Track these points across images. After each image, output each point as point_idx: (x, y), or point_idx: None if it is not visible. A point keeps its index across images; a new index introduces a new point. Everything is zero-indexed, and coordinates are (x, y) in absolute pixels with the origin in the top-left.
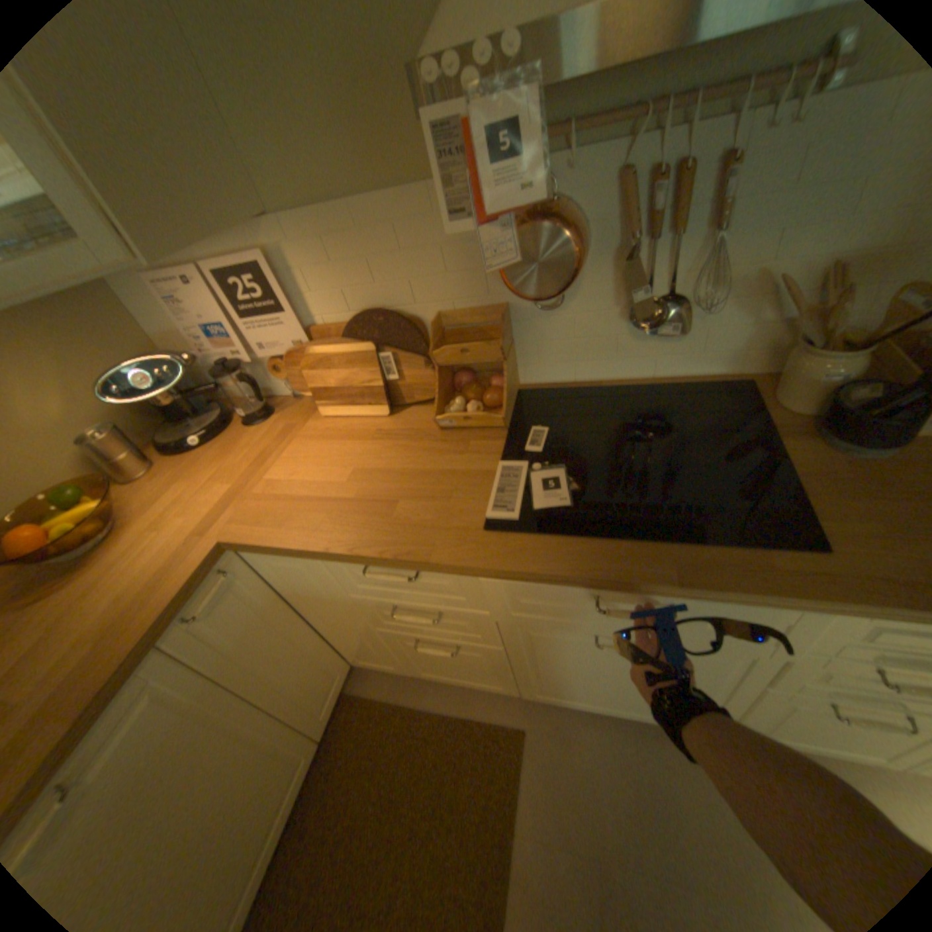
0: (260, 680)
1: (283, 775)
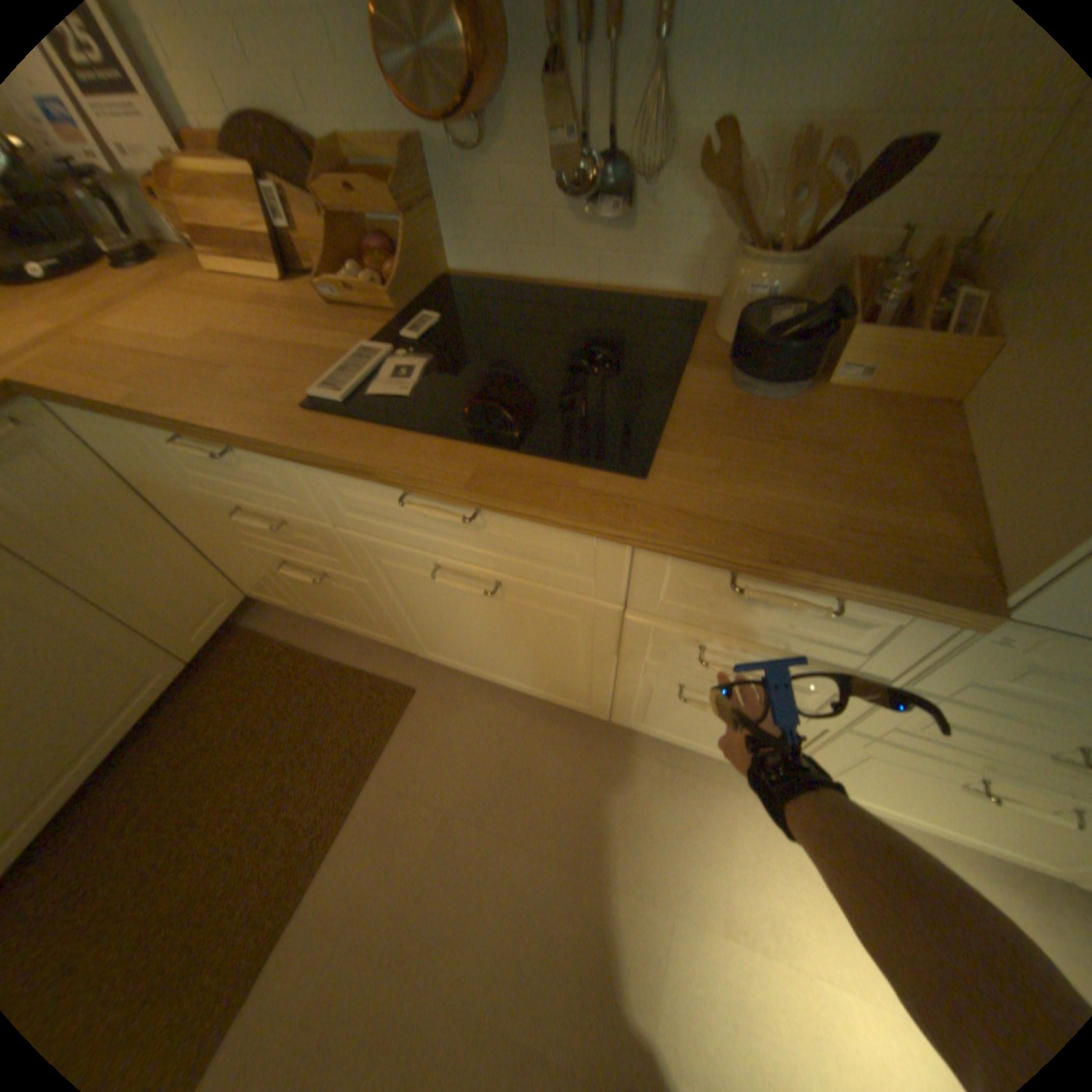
0: (87, 569)
1: (125, 680)
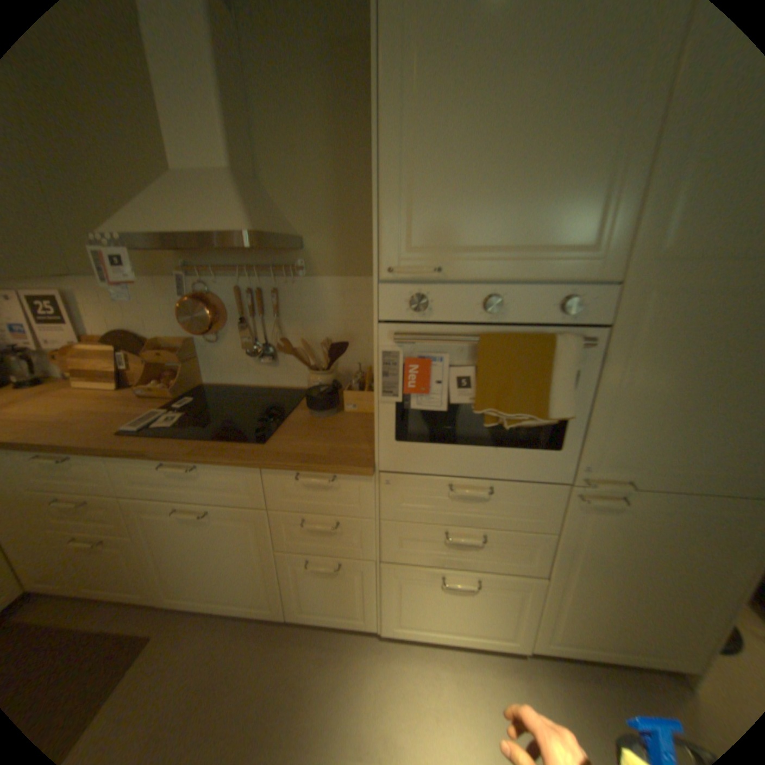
0: None
1: None
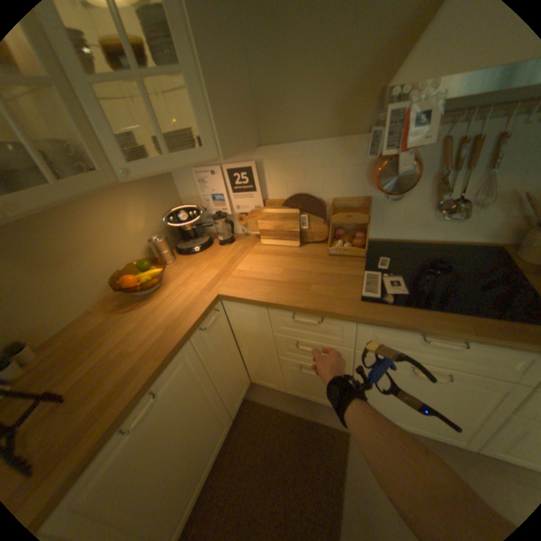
0: (218, 373)
1: (218, 431)
